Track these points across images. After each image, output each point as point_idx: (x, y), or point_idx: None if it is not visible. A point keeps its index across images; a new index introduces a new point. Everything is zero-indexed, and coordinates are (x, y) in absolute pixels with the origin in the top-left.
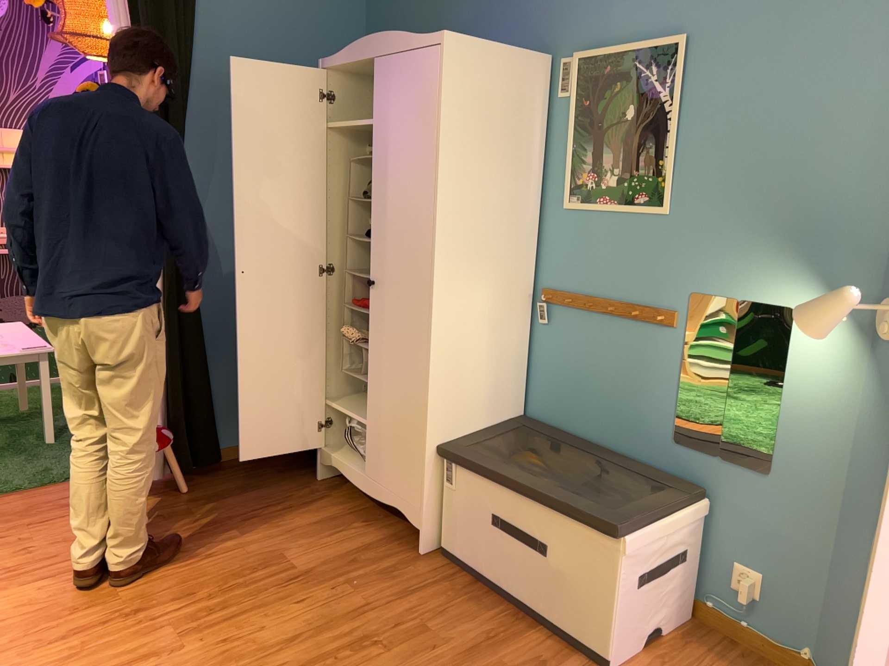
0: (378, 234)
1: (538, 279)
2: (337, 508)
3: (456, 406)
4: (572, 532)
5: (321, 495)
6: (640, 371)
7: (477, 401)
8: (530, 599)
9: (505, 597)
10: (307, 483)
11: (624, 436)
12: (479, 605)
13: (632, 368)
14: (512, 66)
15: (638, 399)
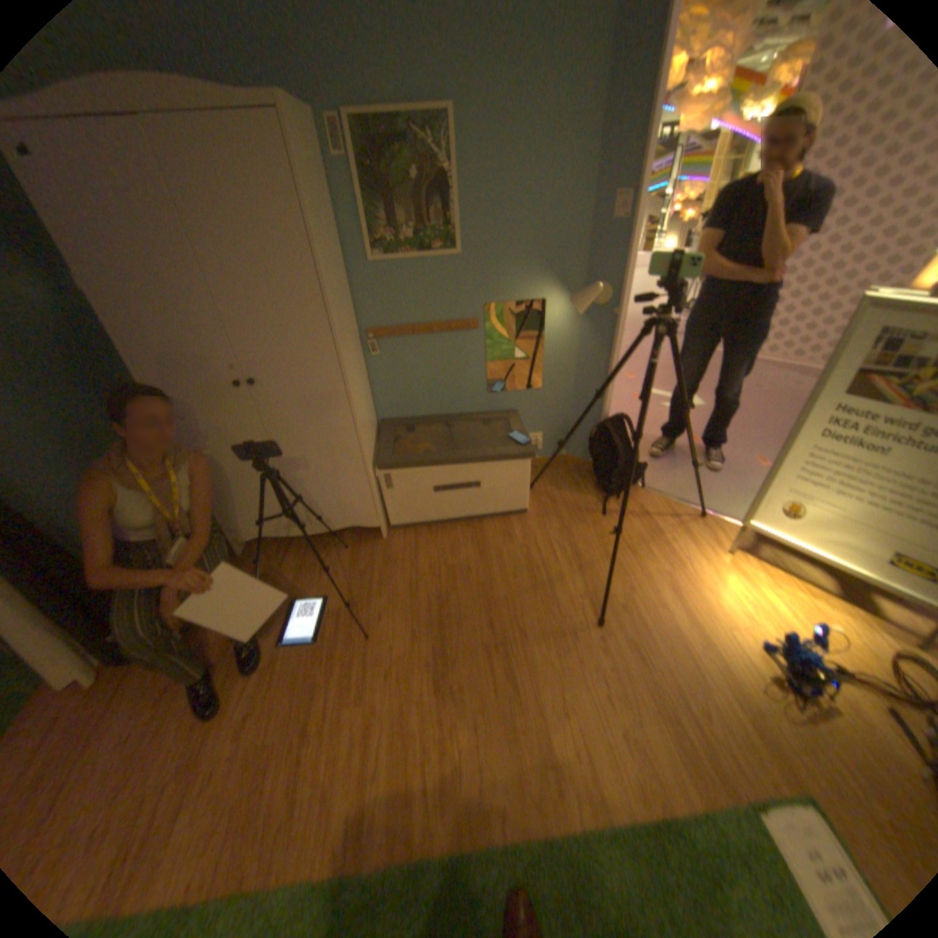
0: (230, 334)
1: (358, 324)
2: (290, 559)
3: (368, 441)
4: (496, 468)
5: (263, 562)
6: (458, 362)
7: (370, 430)
8: (471, 513)
9: (454, 522)
10: (236, 564)
11: (455, 404)
12: (448, 535)
13: (452, 363)
14: (306, 128)
15: (460, 379)
